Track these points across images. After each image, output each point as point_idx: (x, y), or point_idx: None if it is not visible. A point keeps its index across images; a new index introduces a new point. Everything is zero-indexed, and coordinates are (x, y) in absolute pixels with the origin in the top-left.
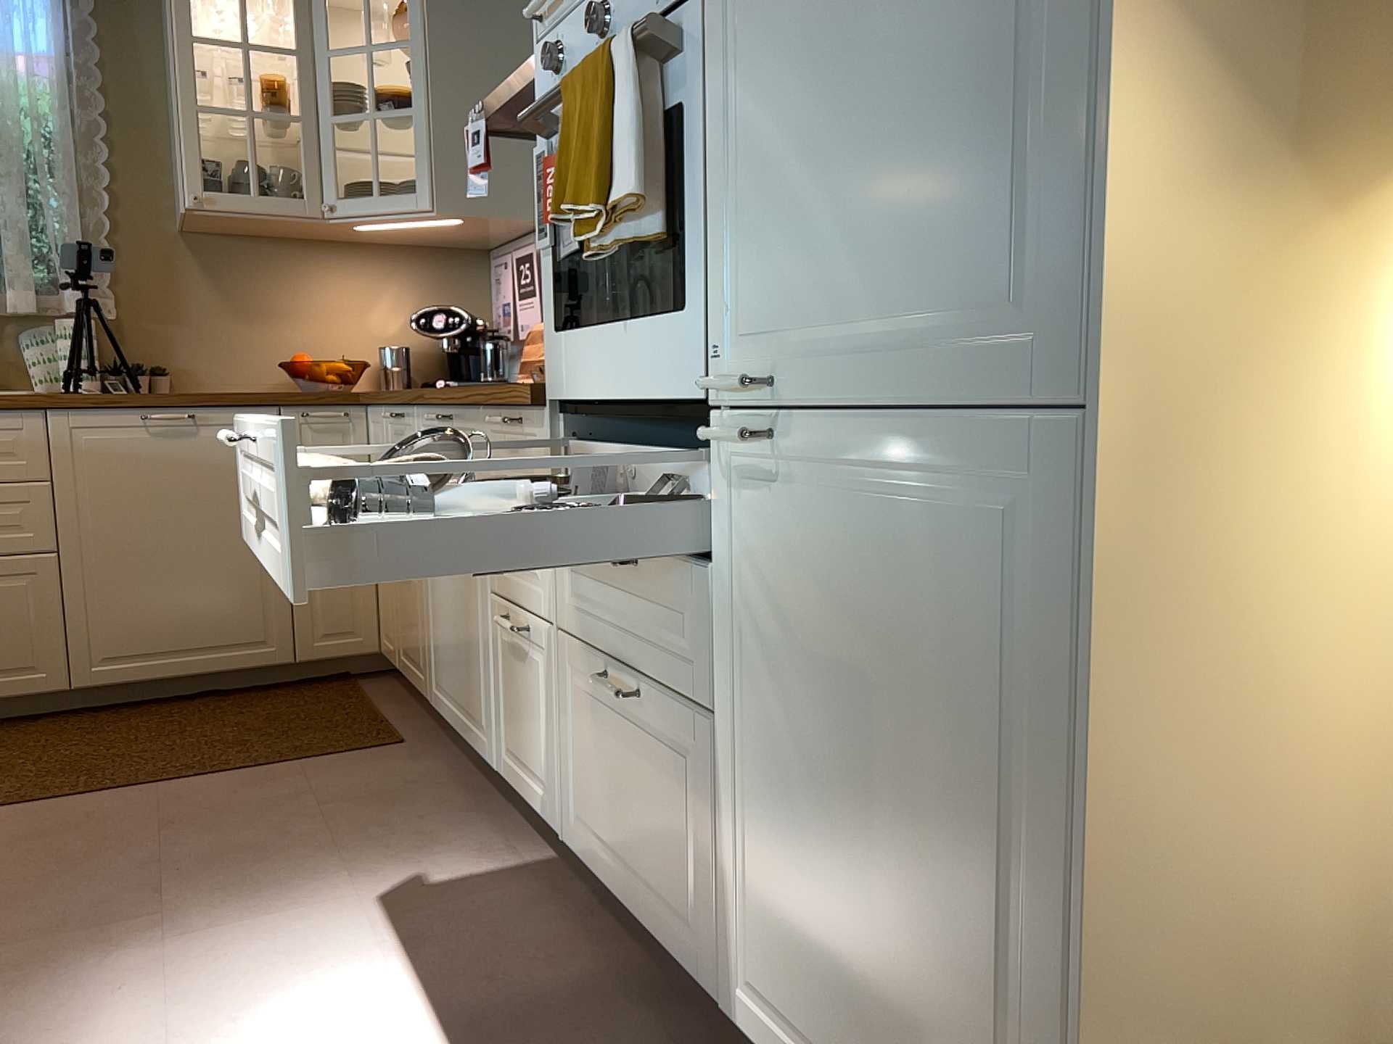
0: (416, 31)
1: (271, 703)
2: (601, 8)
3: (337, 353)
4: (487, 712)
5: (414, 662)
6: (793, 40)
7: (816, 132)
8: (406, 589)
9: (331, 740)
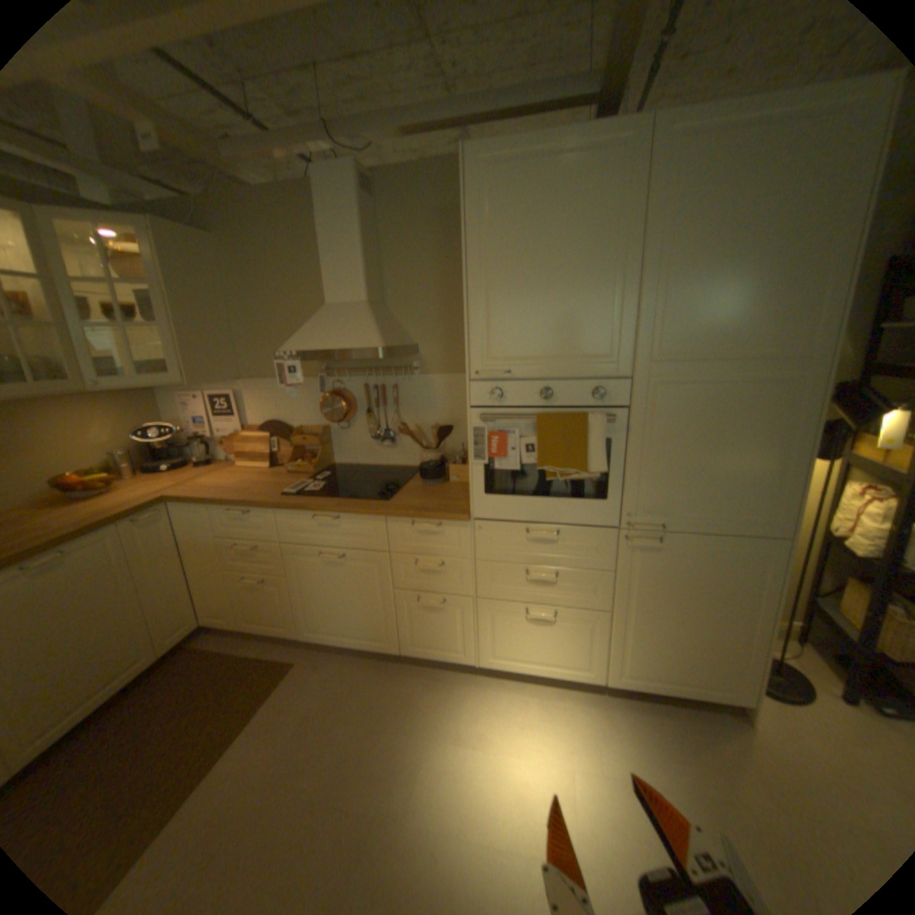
0: (151, 275)
1: (164, 690)
2: (550, 393)
3: (71, 465)
4: (387, 634)
5: (268, 626)
6: (678, 437)
7: (687, 464)
8: (253, 594)
9: (252, 687)
